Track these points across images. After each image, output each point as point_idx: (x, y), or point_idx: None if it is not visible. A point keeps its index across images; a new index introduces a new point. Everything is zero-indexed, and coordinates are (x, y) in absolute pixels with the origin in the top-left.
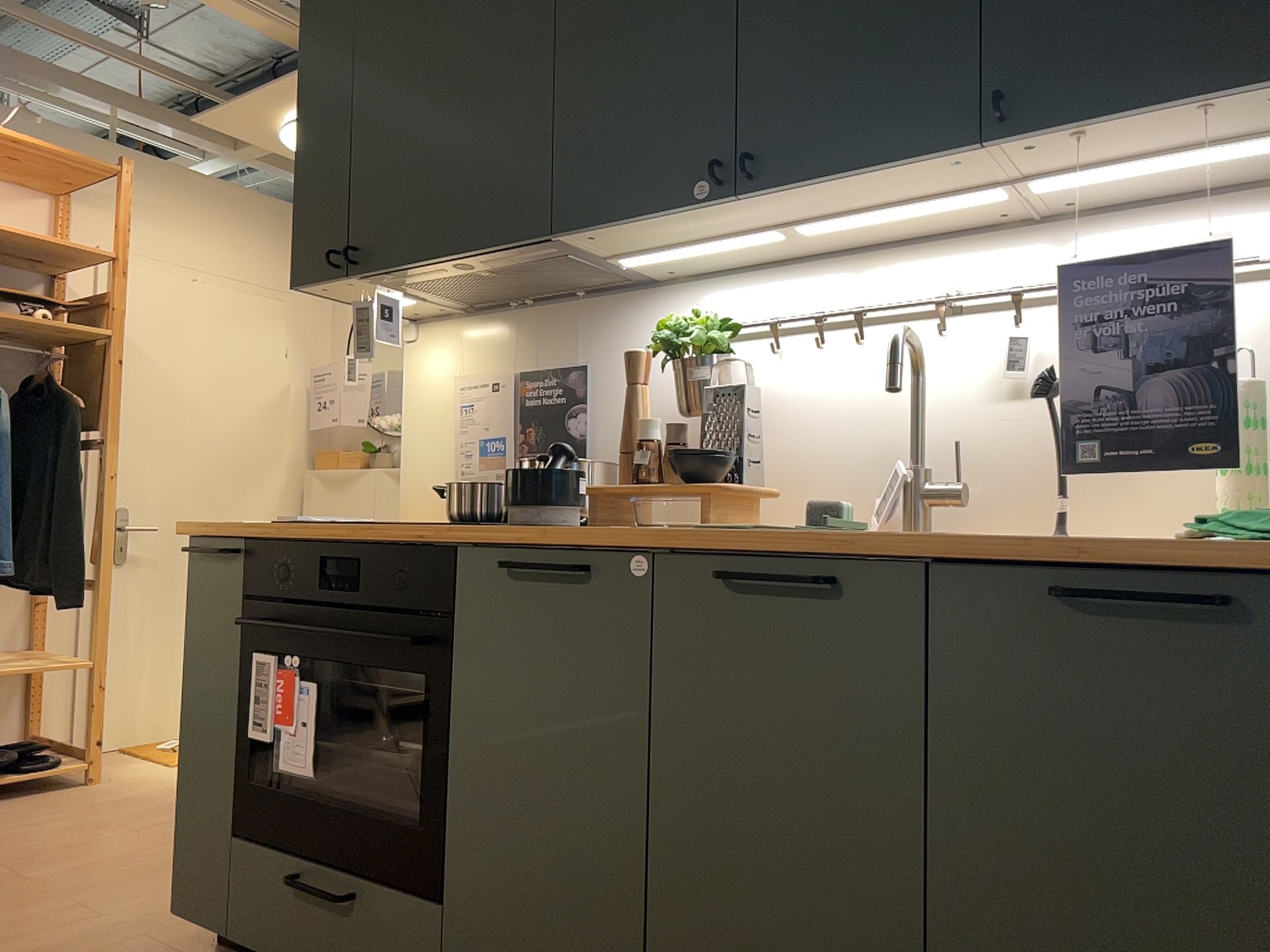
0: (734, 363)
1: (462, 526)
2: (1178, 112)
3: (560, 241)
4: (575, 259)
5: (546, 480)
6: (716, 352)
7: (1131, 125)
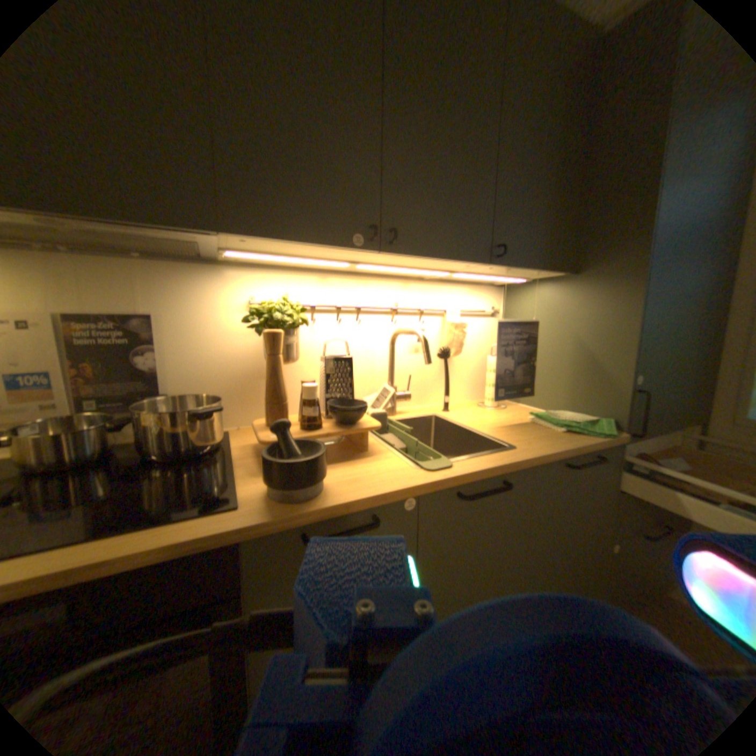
0: (297, 331)
1: (219, 515)
2: (533, 270)
3: (203, 233)
4: (185, 243)
5: (312, 460)
6: (291, 325)
7: (519, 269)
